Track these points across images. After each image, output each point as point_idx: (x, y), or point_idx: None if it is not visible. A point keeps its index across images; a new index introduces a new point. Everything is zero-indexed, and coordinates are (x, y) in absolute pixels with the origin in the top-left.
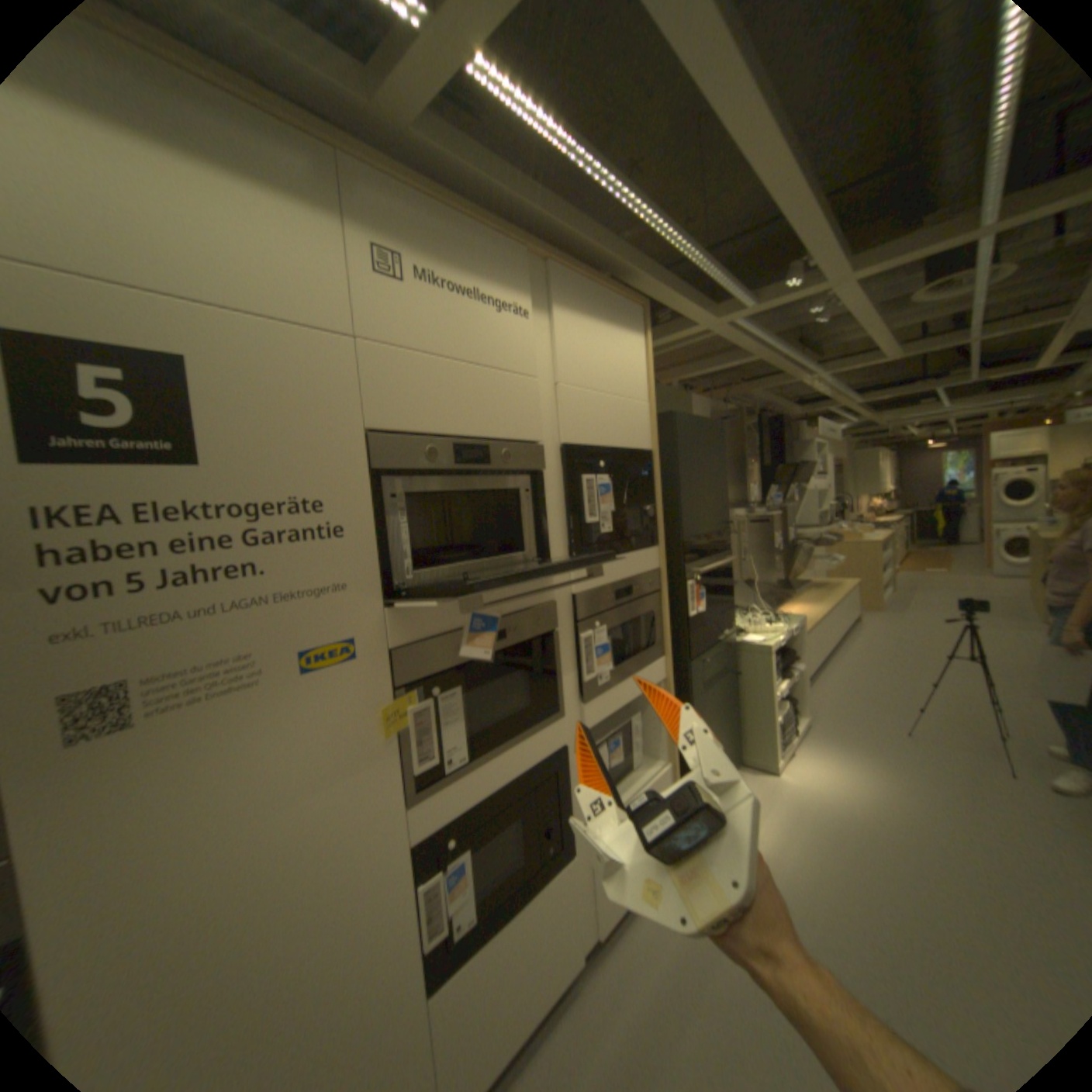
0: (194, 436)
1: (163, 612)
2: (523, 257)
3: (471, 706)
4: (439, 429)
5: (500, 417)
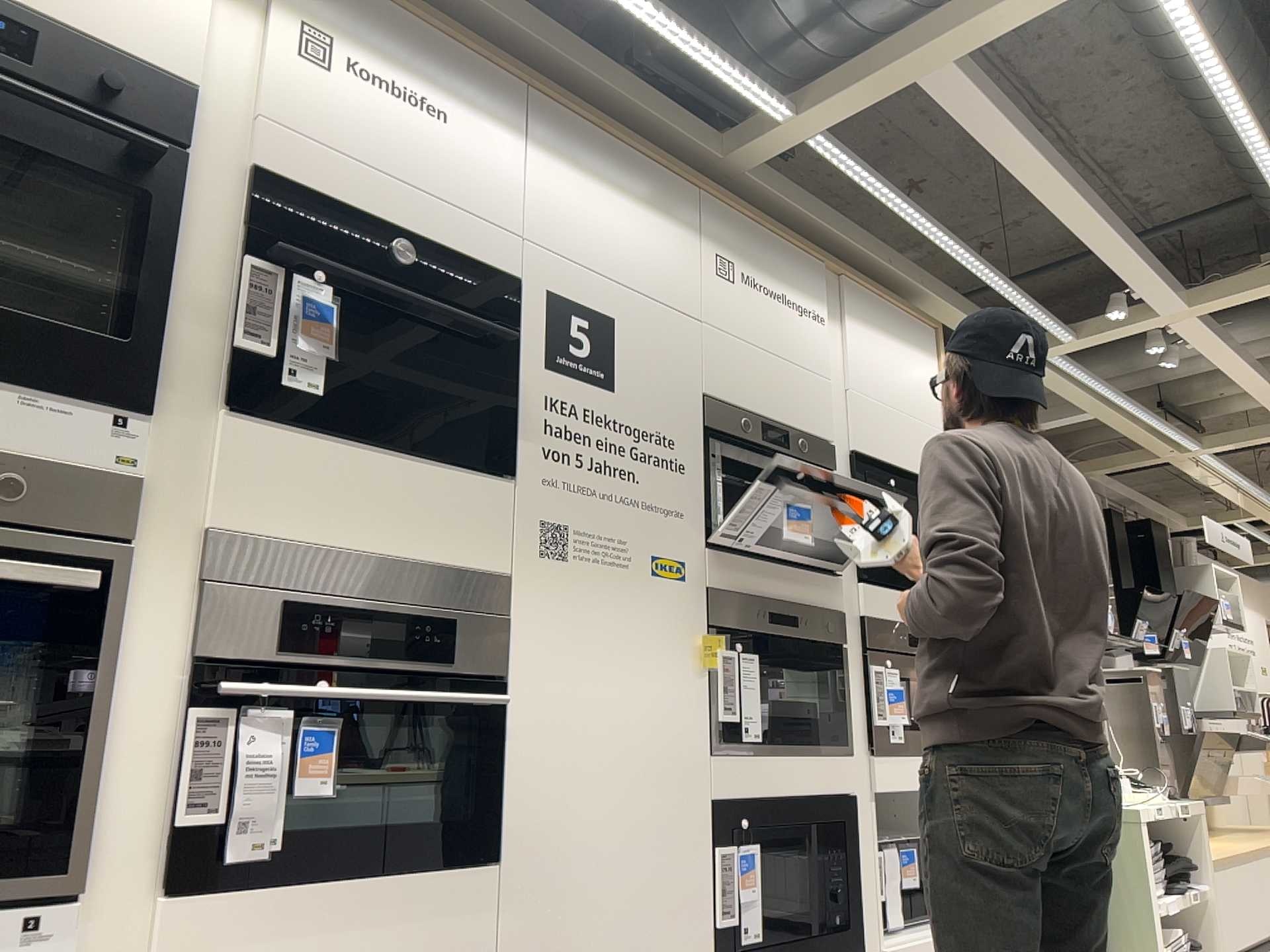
0: (614, 370)
1: (588, 486)
2: (822, 270)
3: (767, 685)
4: (753, 404)
5: (800, 407)
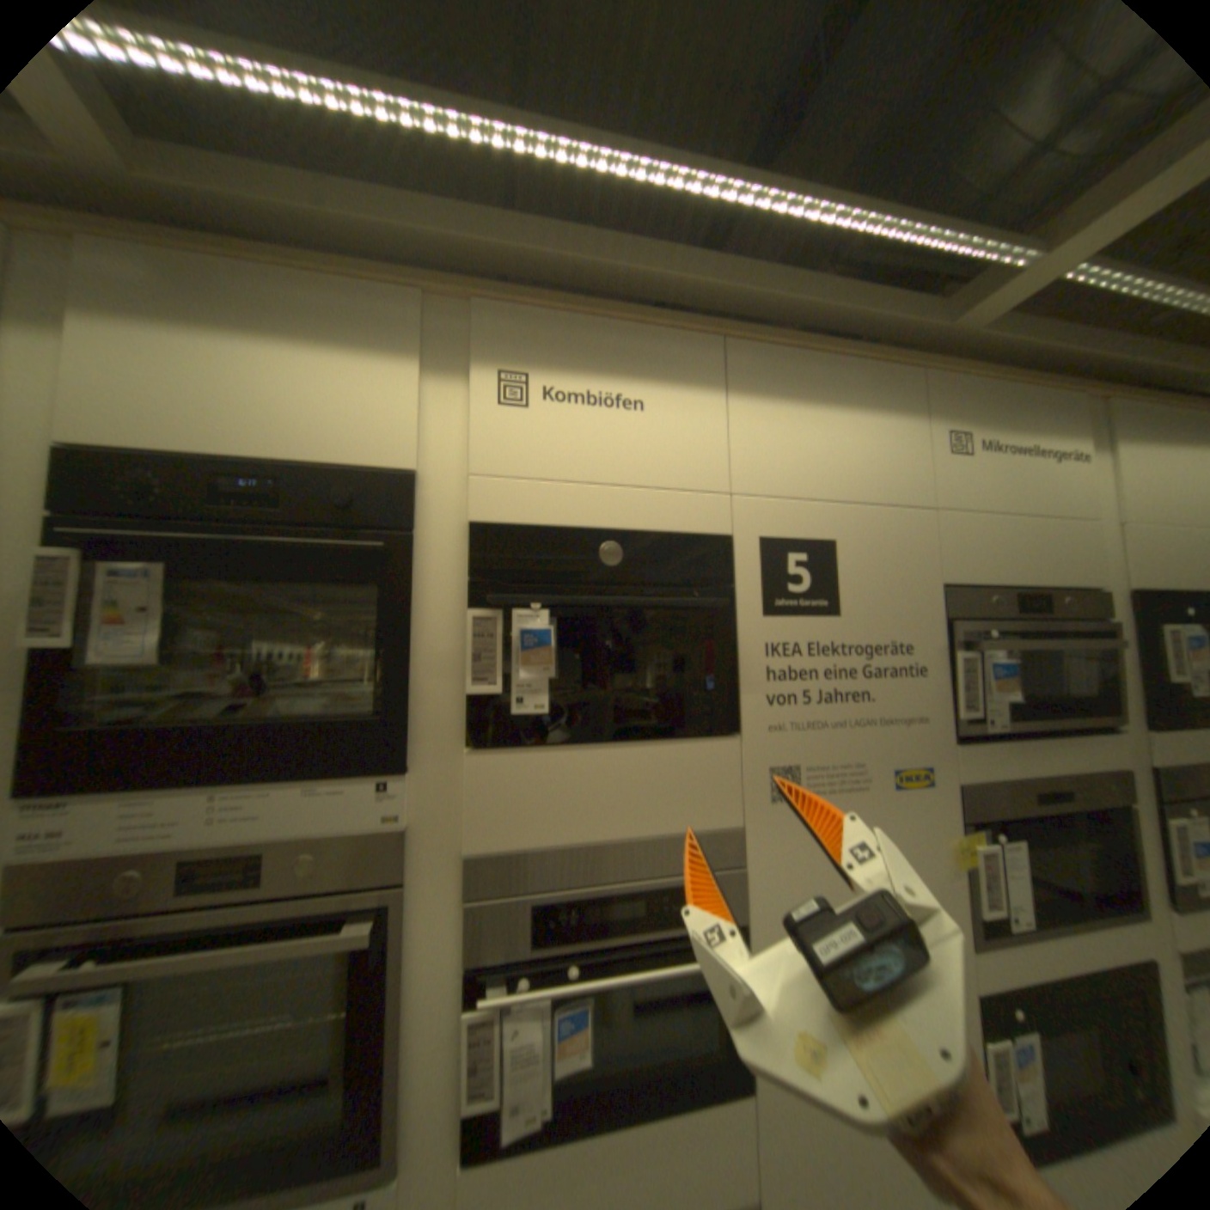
0: (838, 595)
1: (818, 721)
2: (1085, 401)
3: (1037, 869)
4: (1004, 580)
5: (1063, 564)
